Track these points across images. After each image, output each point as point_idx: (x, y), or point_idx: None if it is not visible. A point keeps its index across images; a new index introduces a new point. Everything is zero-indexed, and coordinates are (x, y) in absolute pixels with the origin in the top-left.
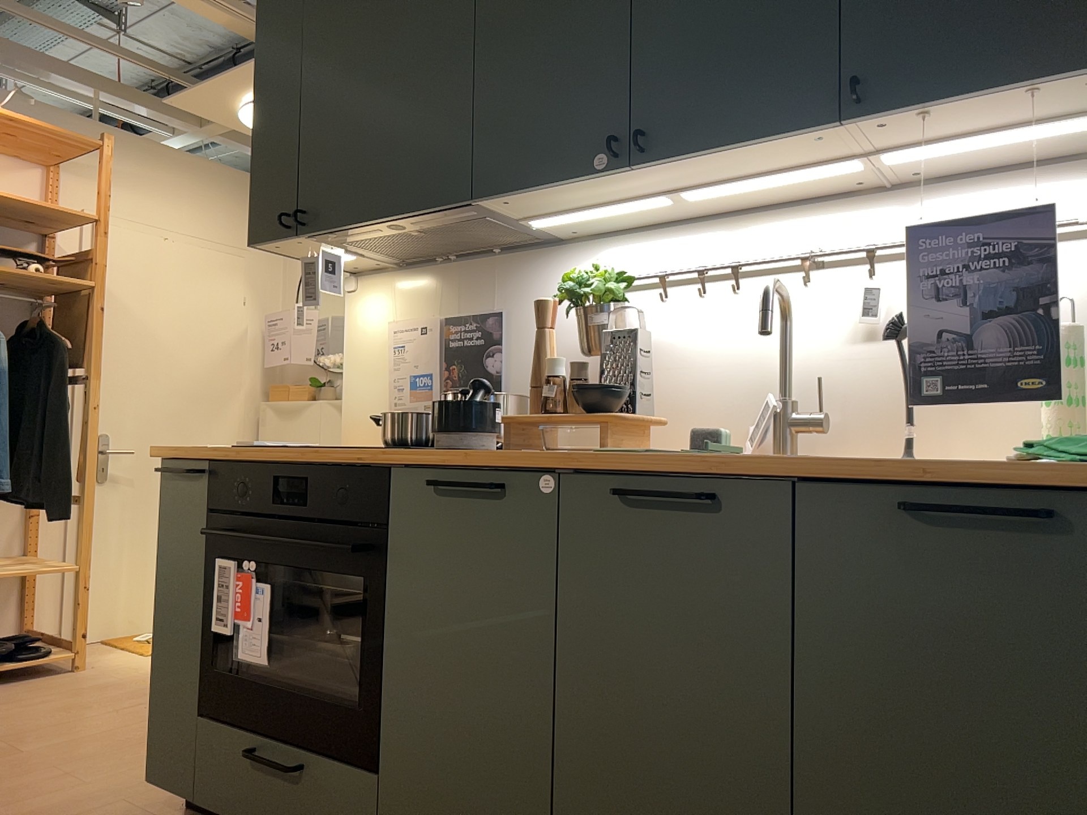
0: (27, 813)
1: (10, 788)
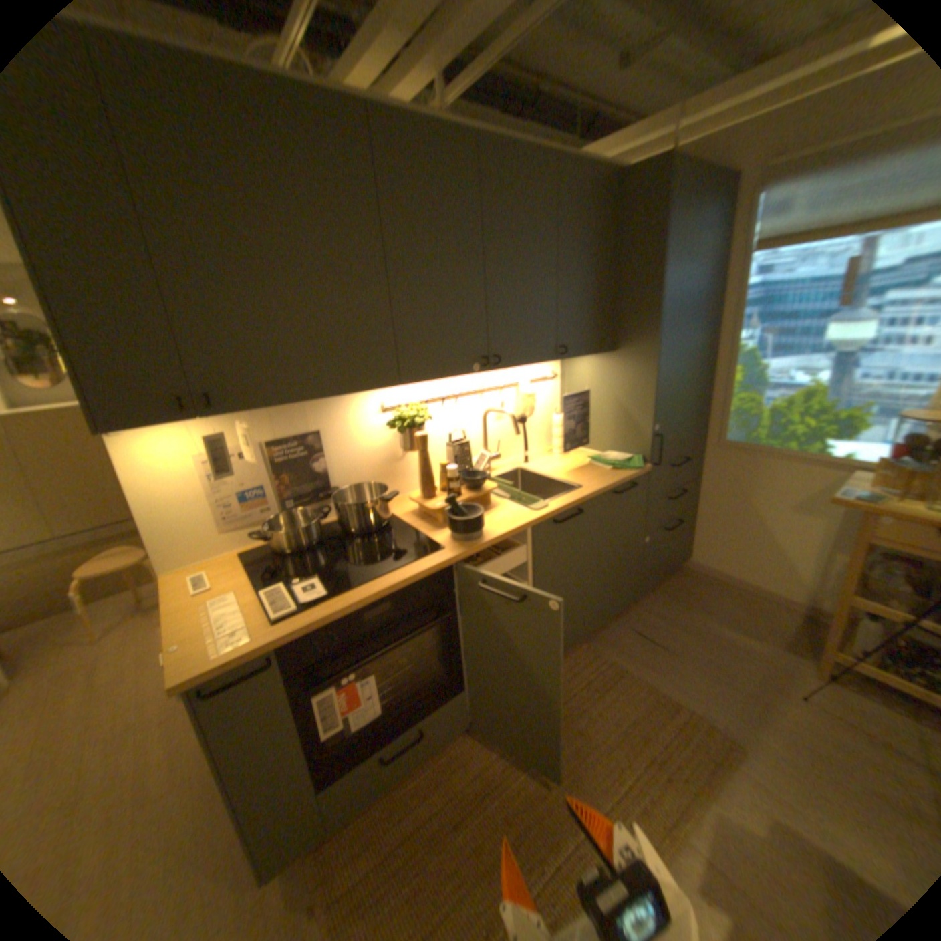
0: None
1: None
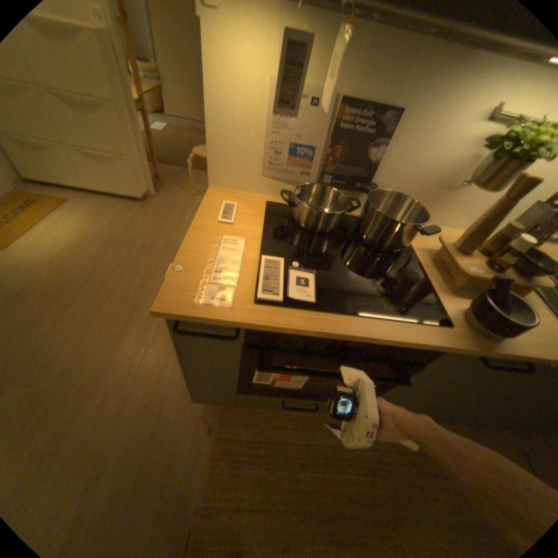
0: (126, 436)
1: (87, 423)
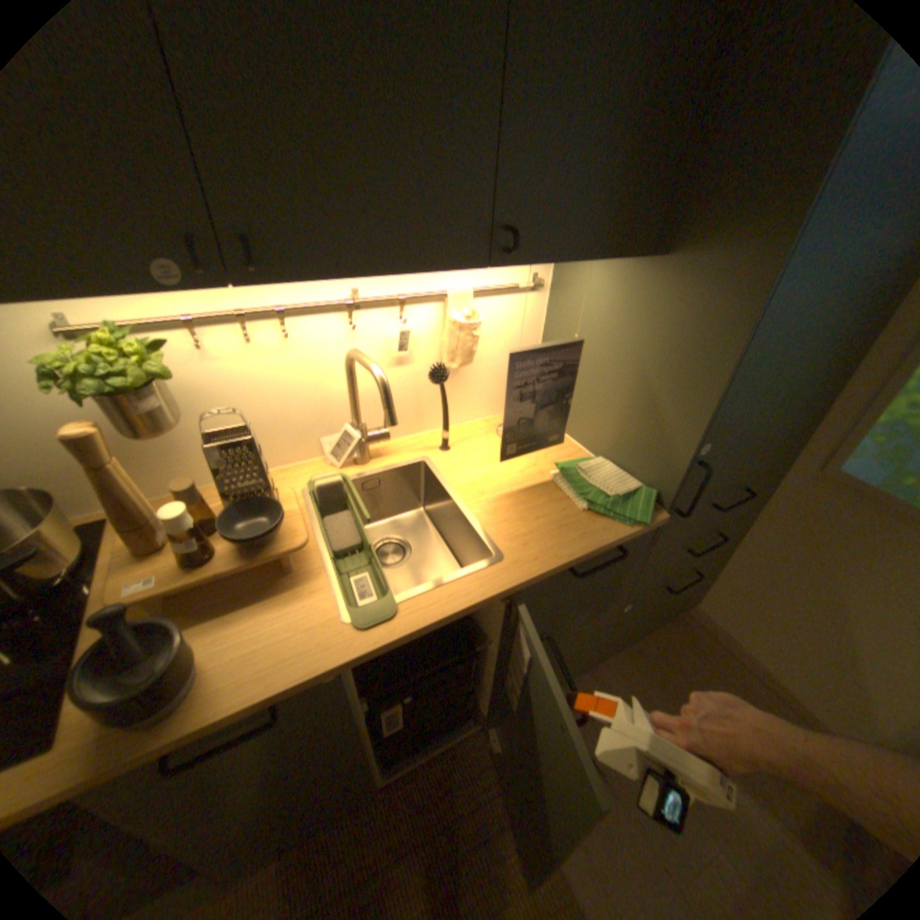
0: None
1: None
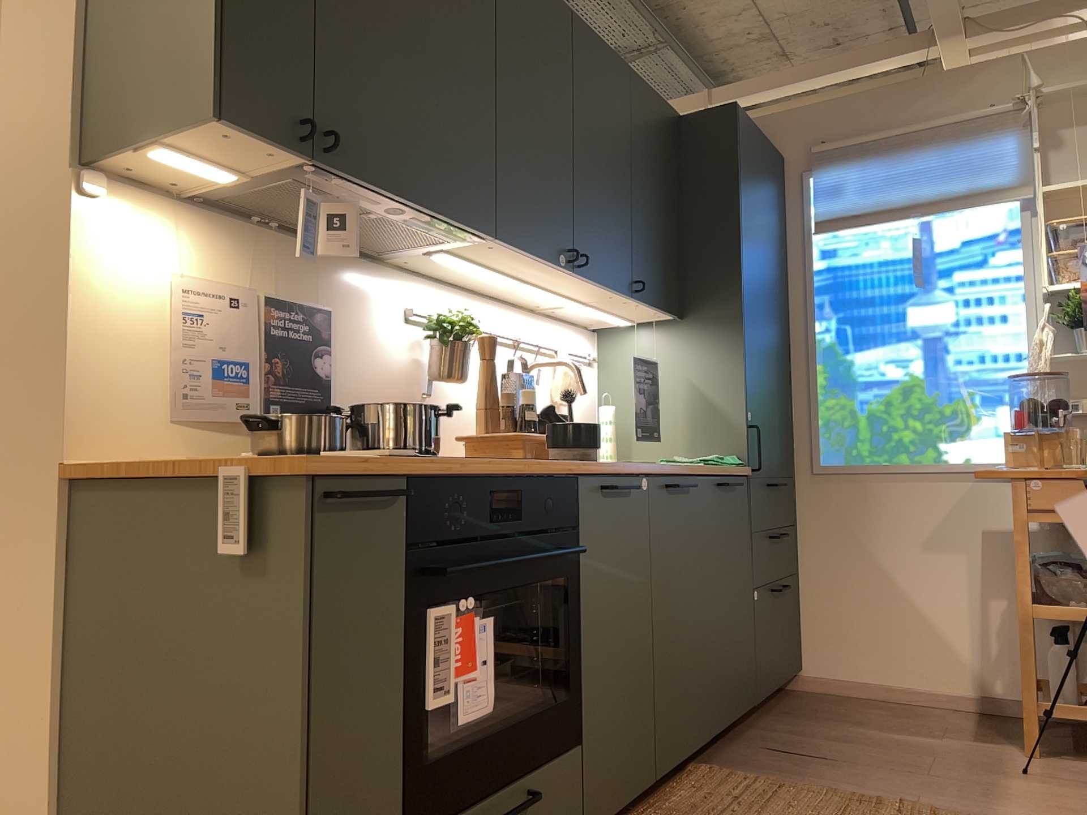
0: None
1: None
